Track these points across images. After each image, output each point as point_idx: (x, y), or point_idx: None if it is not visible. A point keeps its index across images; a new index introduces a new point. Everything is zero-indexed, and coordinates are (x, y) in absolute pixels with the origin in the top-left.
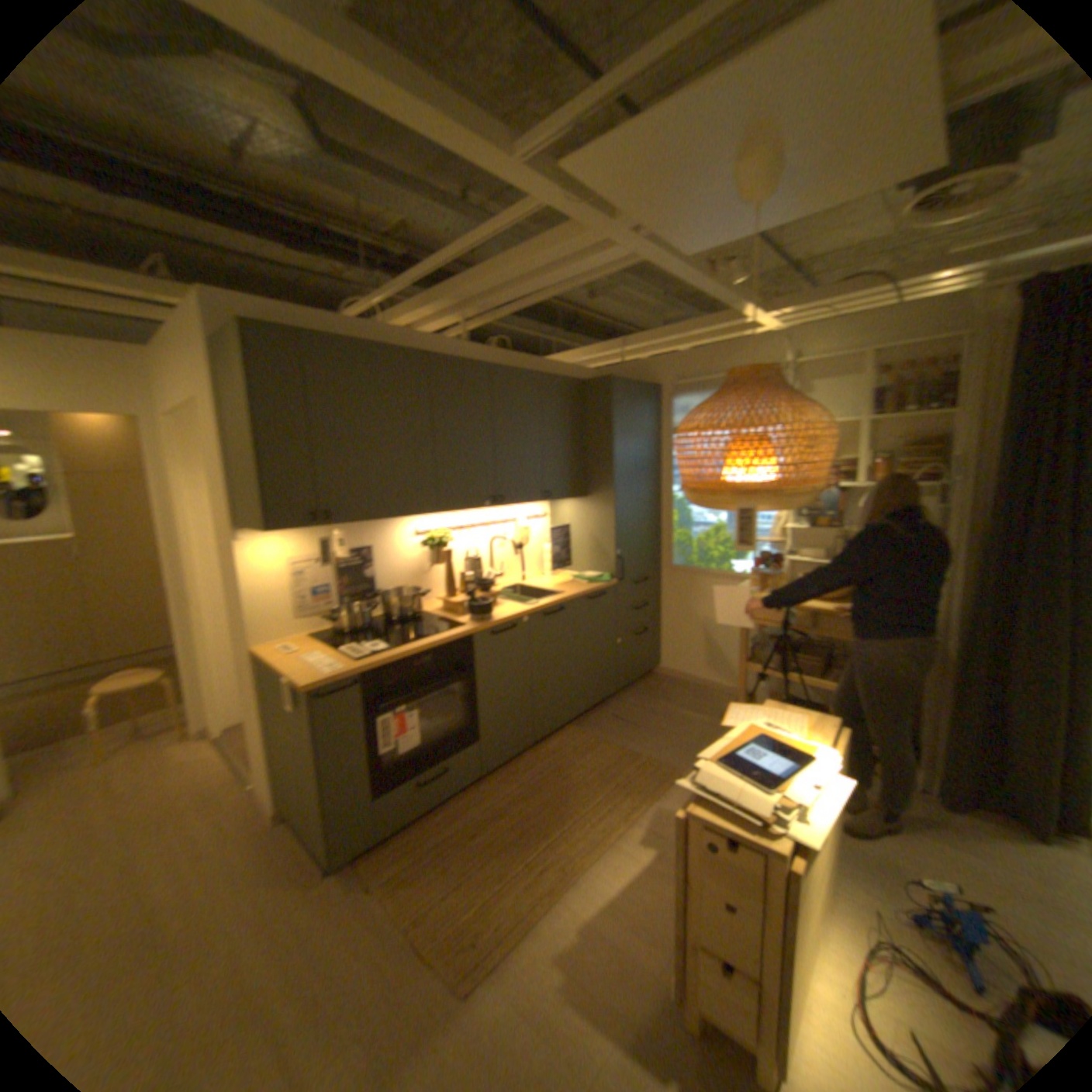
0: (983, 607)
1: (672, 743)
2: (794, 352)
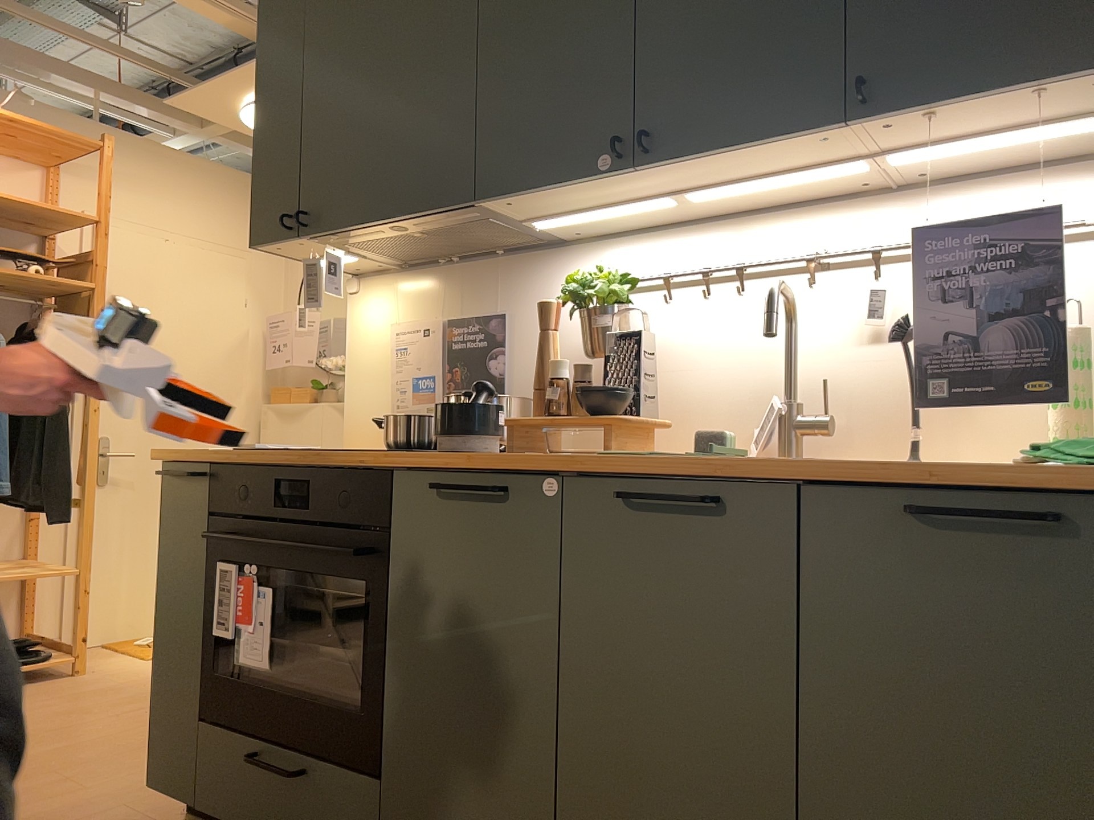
0: None
1: None
2: None
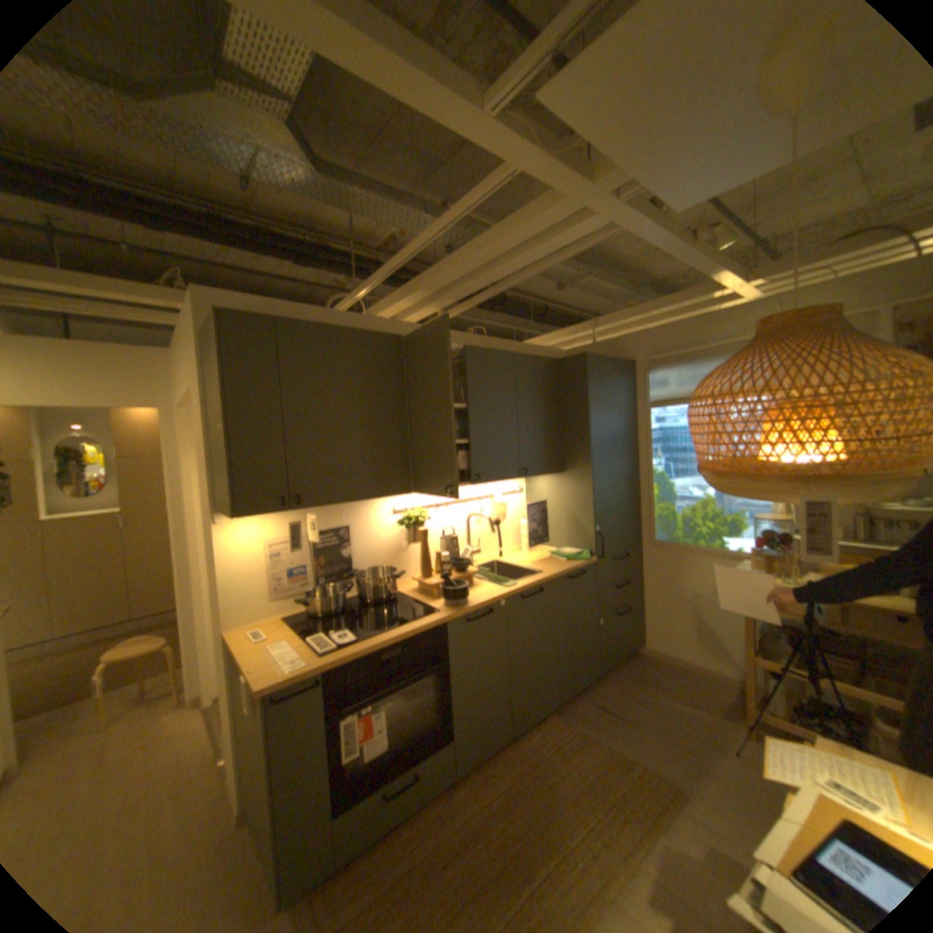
0: None
1: (671, 747)
2: None
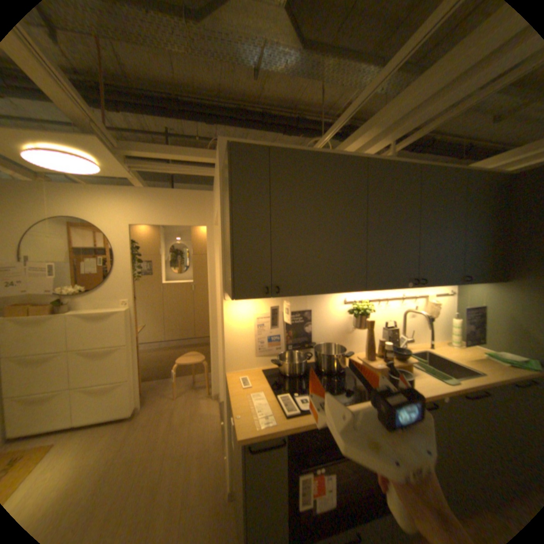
0: None
1: None
2: None
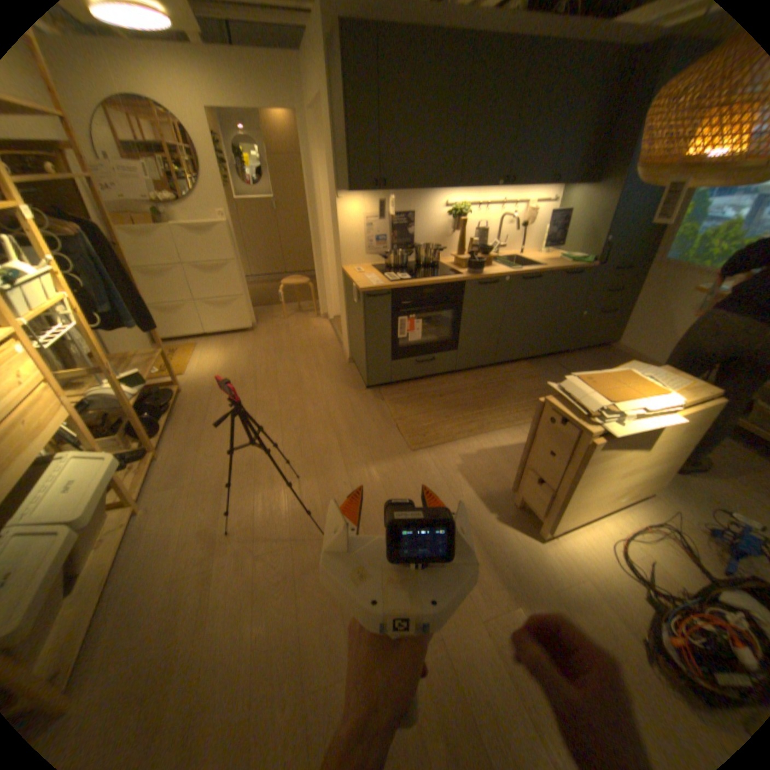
0: None
1: None
2: None
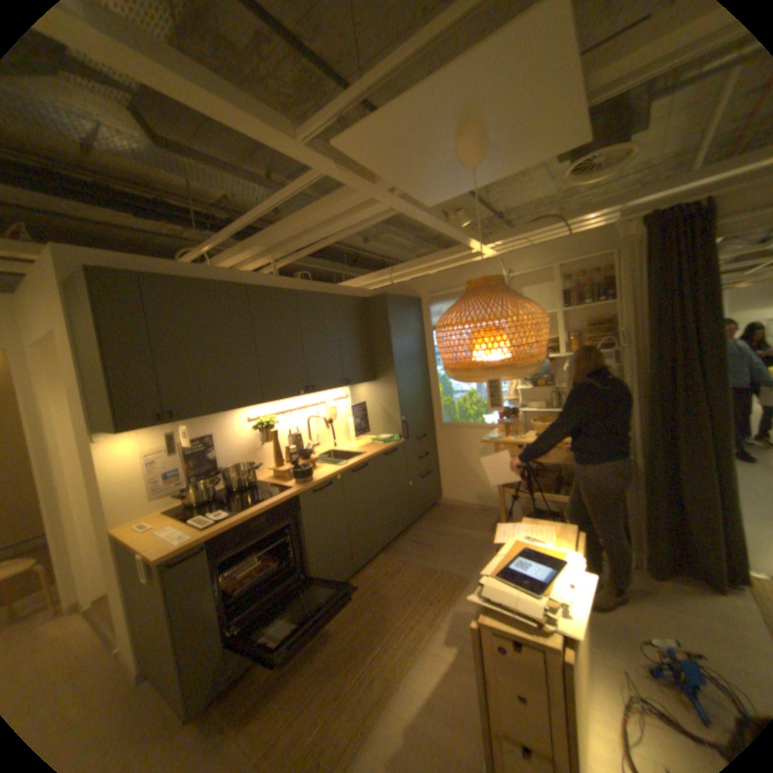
0: (655, 431)
1: (458, 556)
2: (507, 270)
